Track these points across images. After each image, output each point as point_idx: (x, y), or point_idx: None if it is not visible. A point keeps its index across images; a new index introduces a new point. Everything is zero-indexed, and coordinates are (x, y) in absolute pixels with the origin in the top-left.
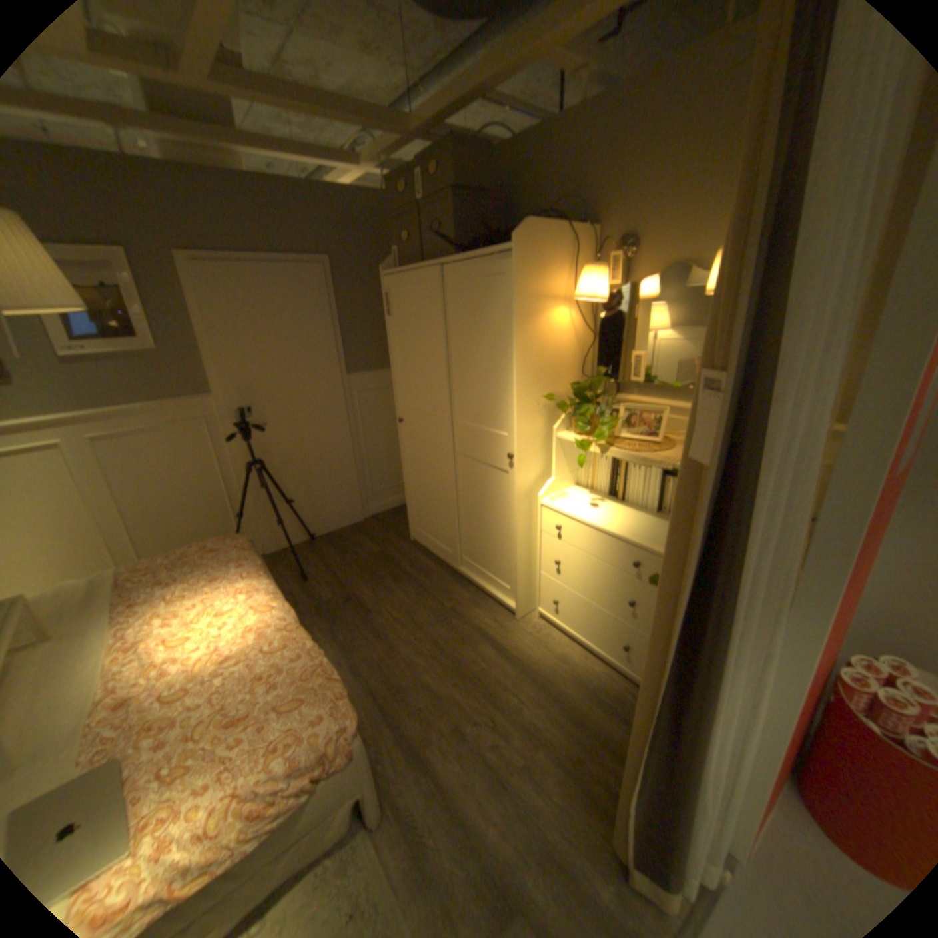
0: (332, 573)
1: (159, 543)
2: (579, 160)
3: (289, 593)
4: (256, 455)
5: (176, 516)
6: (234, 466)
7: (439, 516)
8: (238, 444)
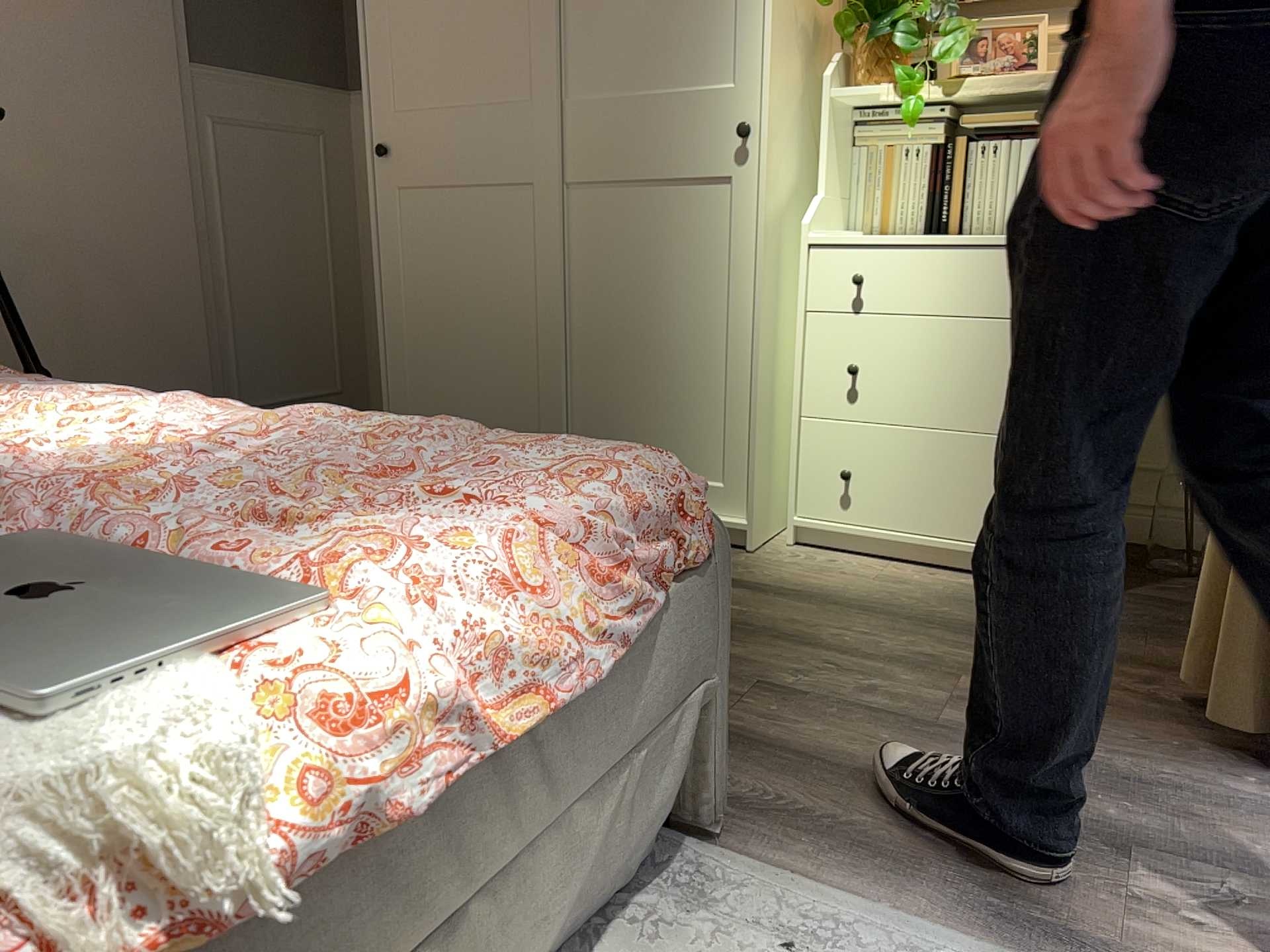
0: None
1: None
2: None
3: None
4: None
5: None
6: None
7: (507, 375)
8: None
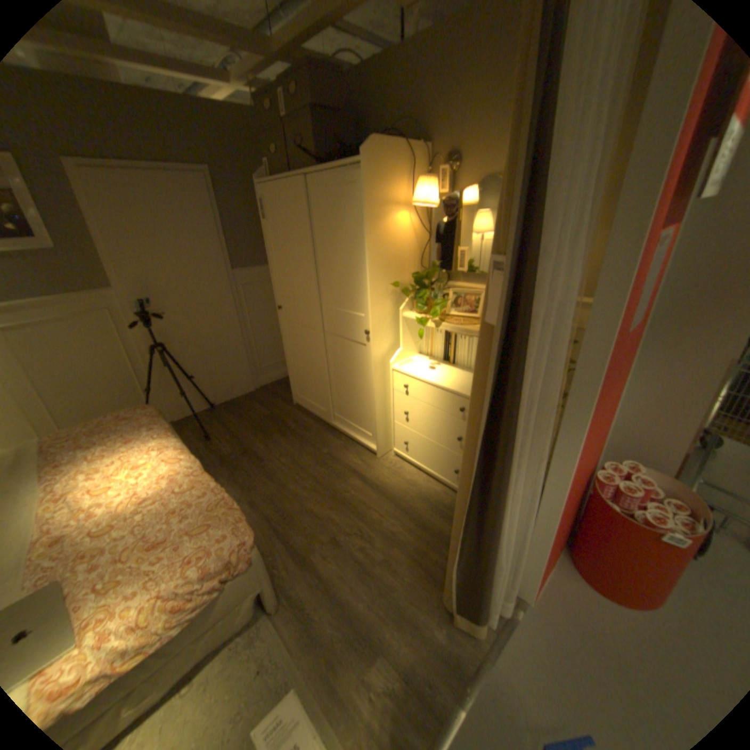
0: (230, 432)
1: (77, 416)
2: (414, 86)
3: (195, 451)
4: (157, 339)
5: (90, 393)
6: (138, 349)
7: (315, 383)
8: (140, 331)
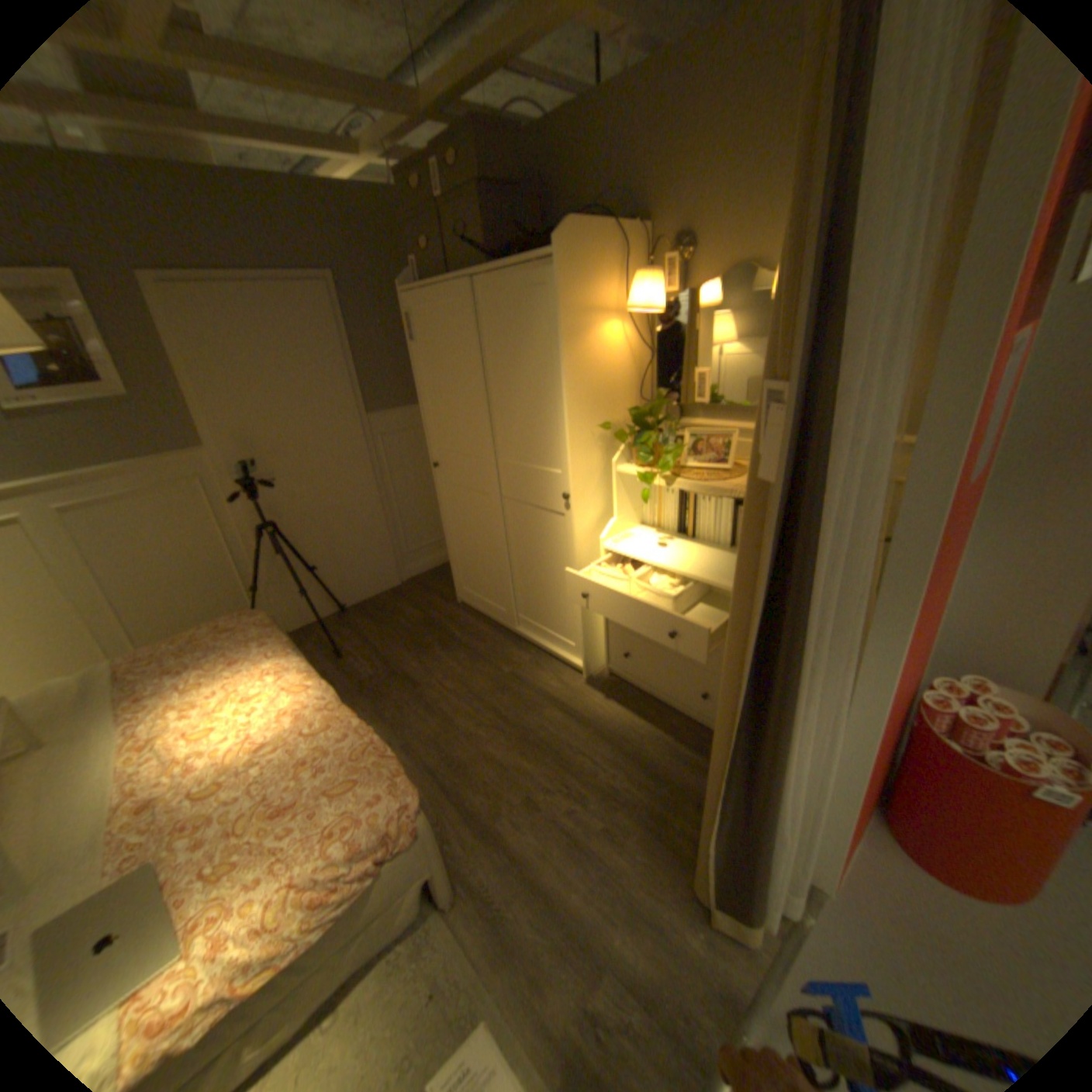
0: (371, 646)
1: (159, 628)
2: (624, 144)
3: (323, 673)
4: (267, 516)
5: (176, 595)
6: (241, 531)
7: (490, 572)
8: (244, 505)
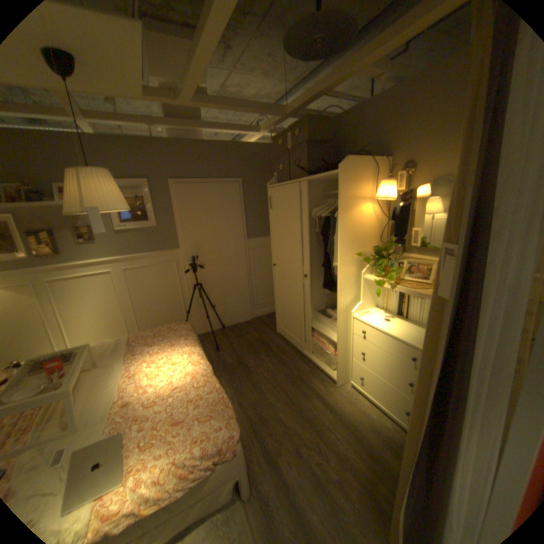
0: (233, 347)
1: (149, 323)
2: (380, 122)
3: (210, 357)
4: (199, 280)
5: (158, 310)
6: (187, 286)
7: (294, 320)
8: (190, 275)
